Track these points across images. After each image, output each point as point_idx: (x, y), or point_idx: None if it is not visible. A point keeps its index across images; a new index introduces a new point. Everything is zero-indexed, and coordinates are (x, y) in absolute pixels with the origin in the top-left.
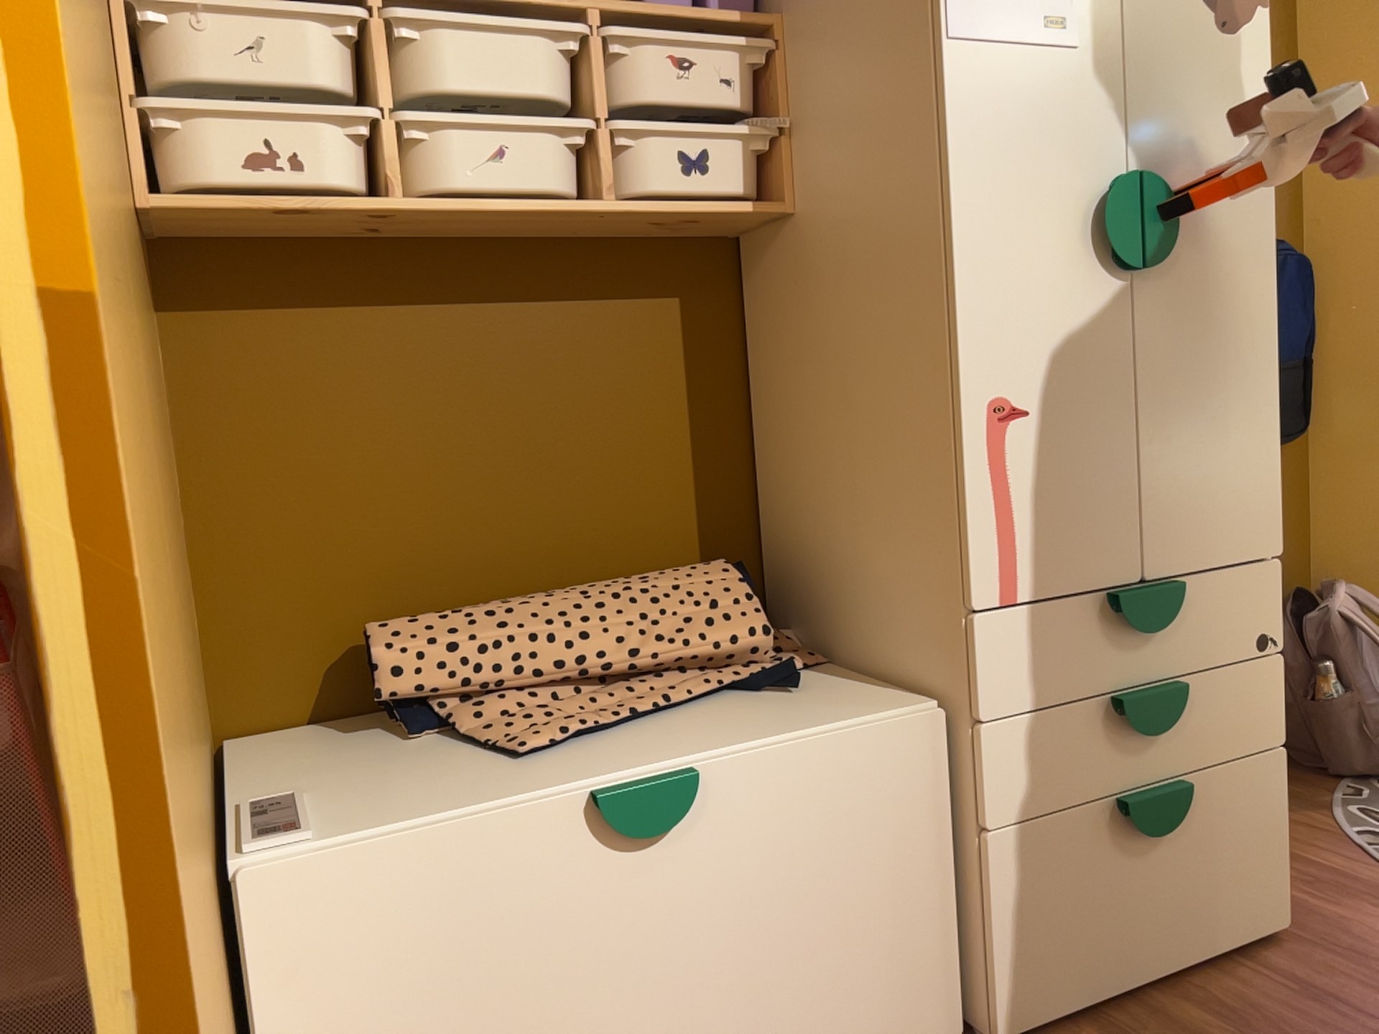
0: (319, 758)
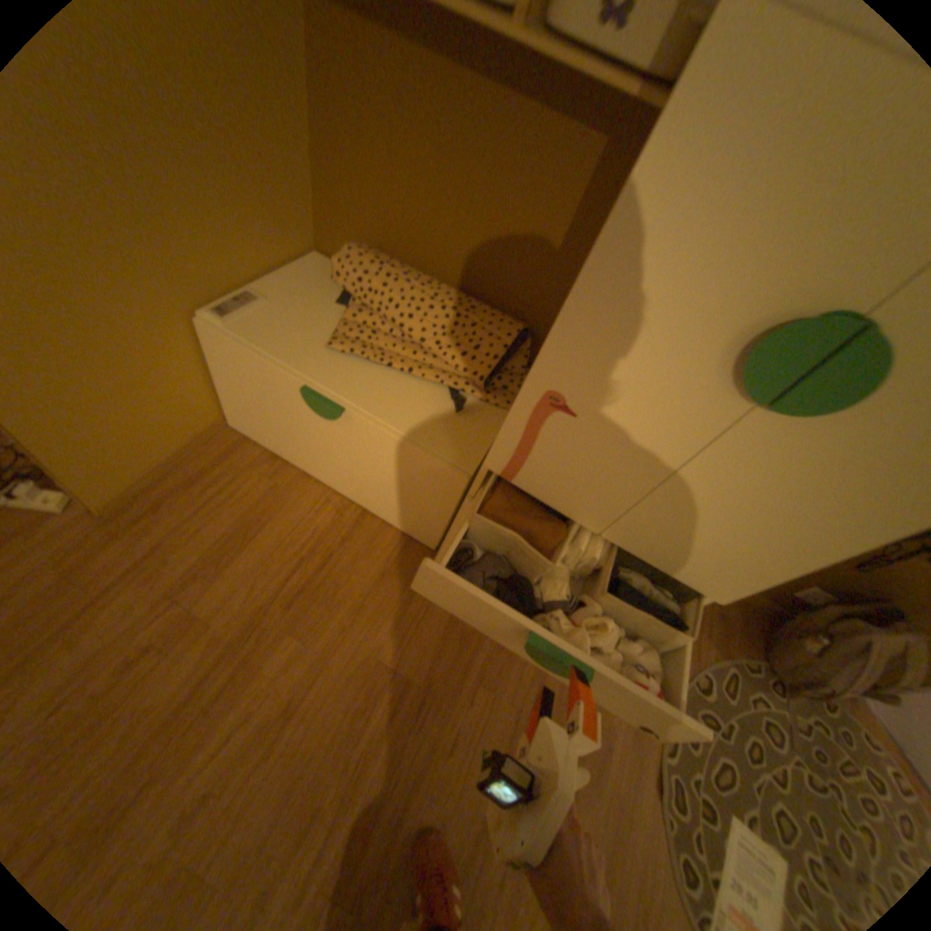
0: (307, 286)
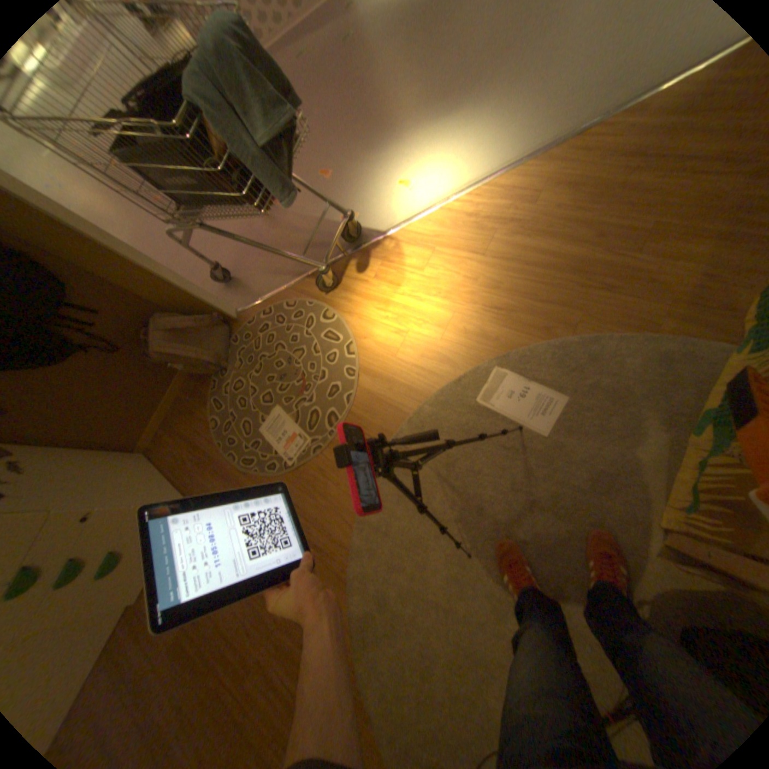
0: None
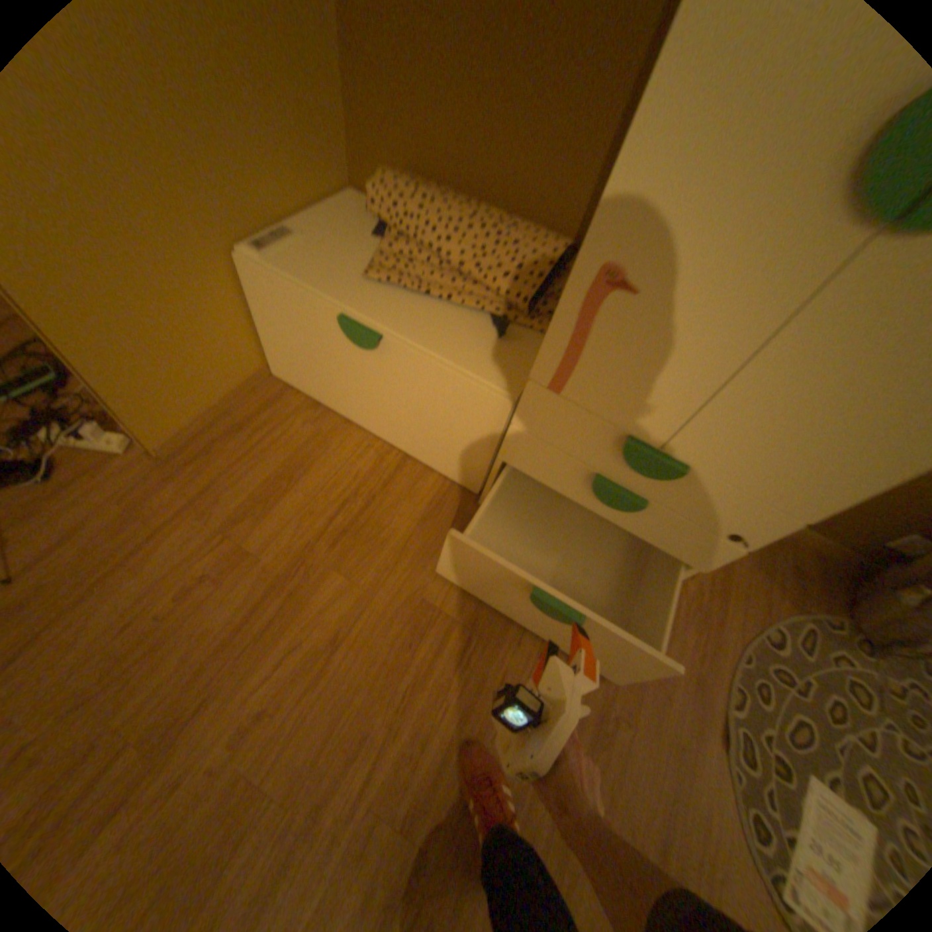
0: (341, 220)
